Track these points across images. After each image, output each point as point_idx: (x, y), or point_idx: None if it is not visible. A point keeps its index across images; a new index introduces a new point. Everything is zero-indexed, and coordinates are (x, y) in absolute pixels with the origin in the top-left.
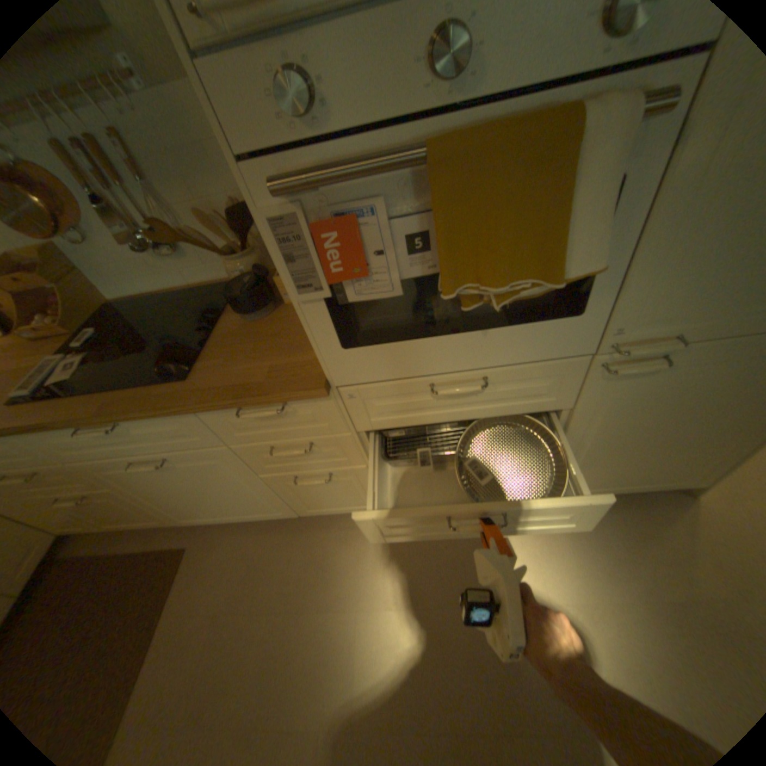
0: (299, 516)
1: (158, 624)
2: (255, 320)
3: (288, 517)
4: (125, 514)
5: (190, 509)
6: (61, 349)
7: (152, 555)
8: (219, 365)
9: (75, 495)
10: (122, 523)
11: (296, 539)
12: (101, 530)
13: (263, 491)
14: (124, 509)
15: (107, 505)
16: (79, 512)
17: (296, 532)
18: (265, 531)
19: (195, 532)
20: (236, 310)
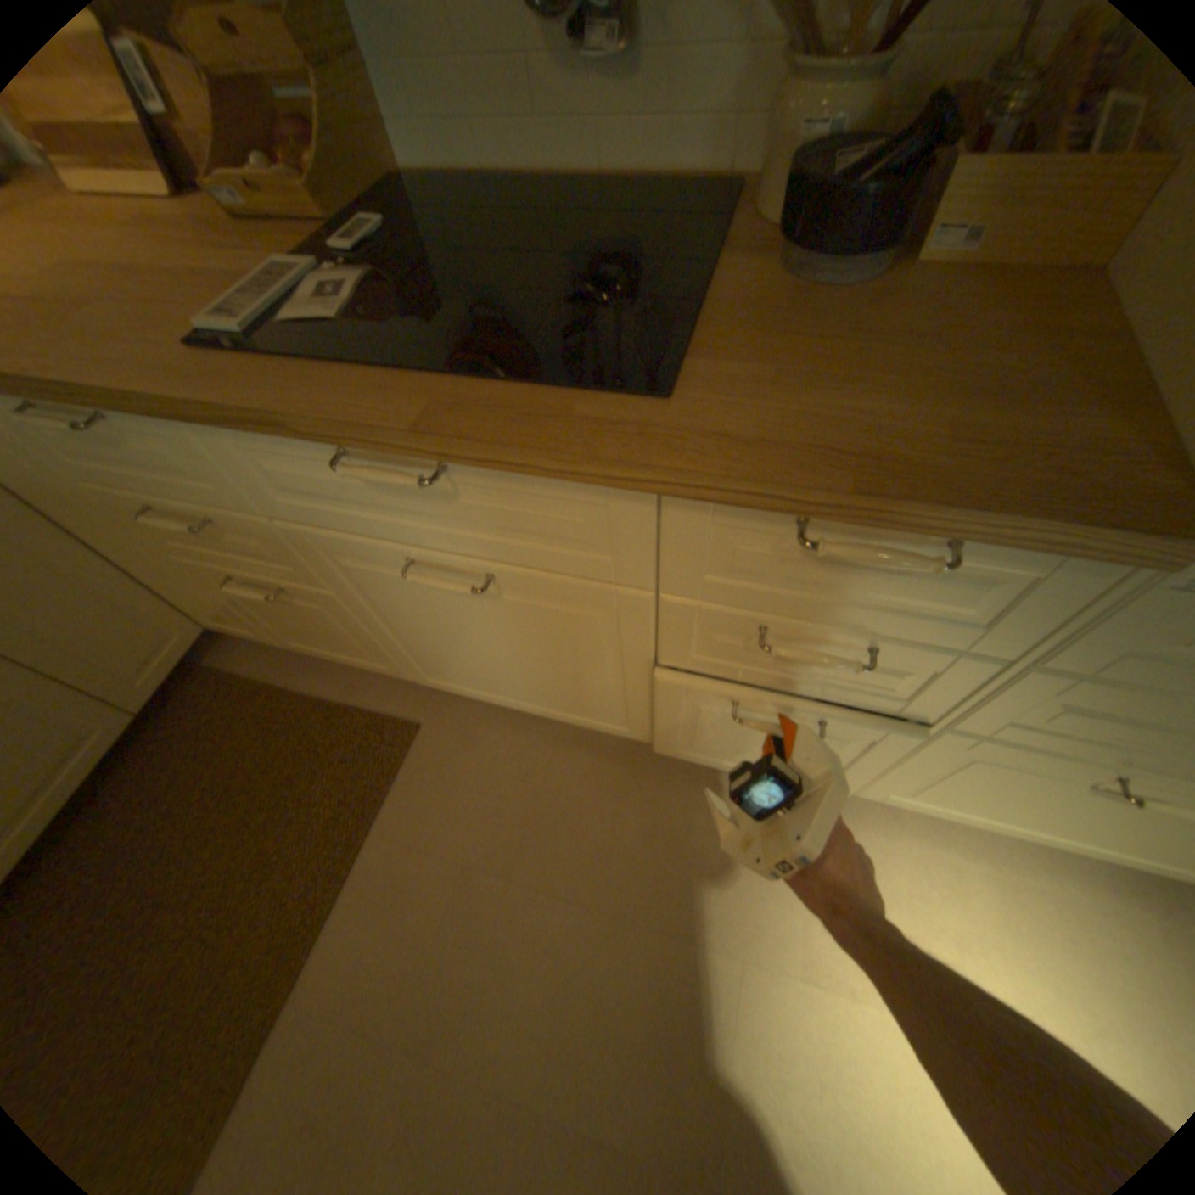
0: (656, 743)
1: (365, 846)
2: (848, 283)
3: (633, 737)
4: (341, 638)
5: (465, 669)
6: (307, 250)
7: (363, 717)
8: (772, 379)
9: (267, 582)
10: (326, 649)
11: (633, 779)
12: (283, 646)
13: (640, 691)
14: (343, 630)
15: (317, 615)
16: (261, 610)
17: (634, 764)
18: (572, 742)
19: (442, 700)
20: (808, 236)
